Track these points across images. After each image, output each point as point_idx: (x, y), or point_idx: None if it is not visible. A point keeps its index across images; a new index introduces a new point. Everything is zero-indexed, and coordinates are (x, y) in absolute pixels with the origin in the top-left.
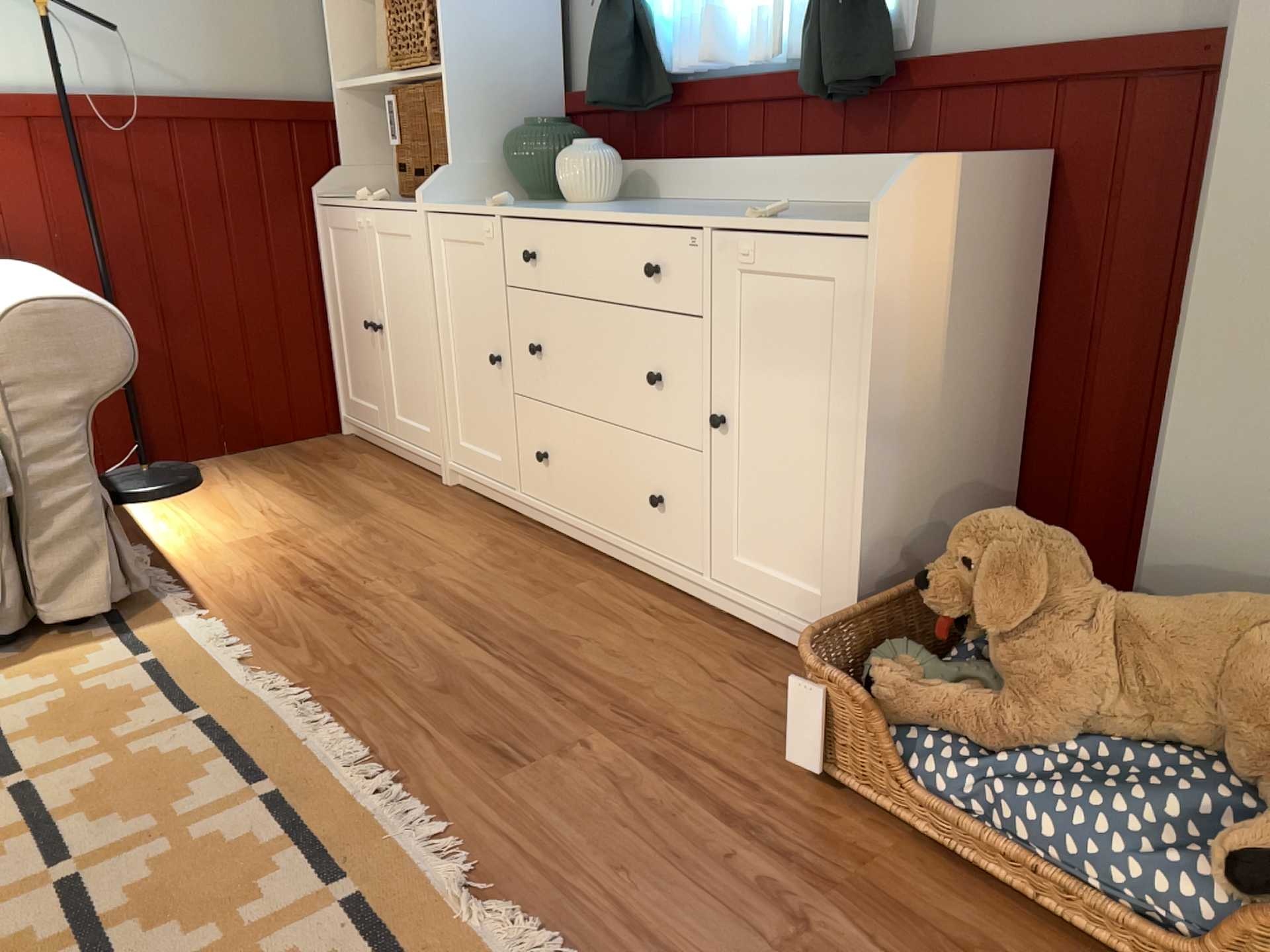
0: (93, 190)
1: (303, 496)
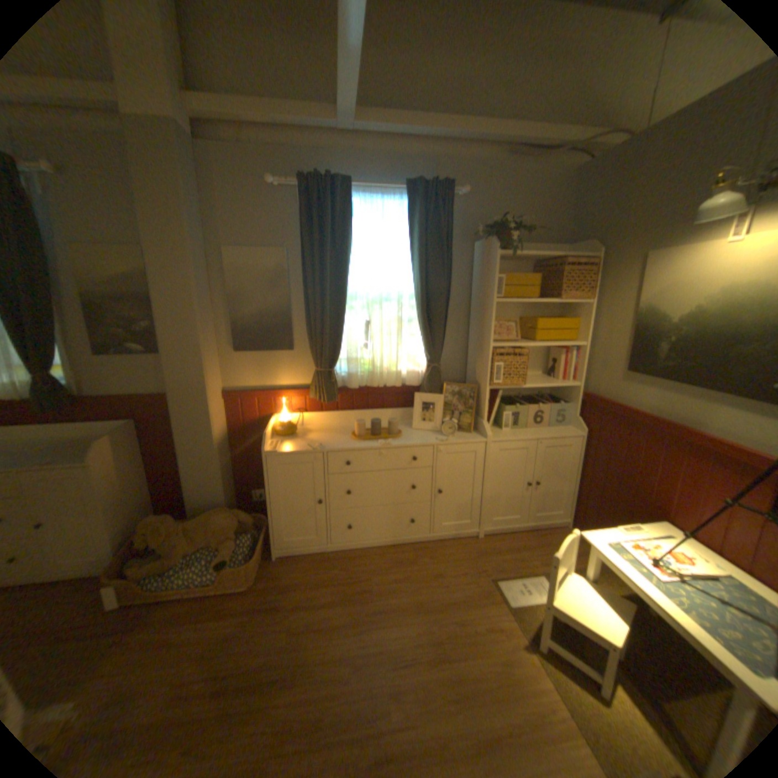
0: None
1: None
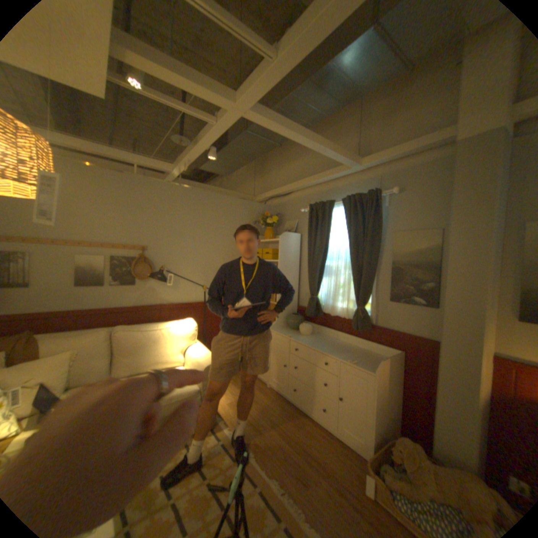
0: (203, 319)
1: (237, 389)
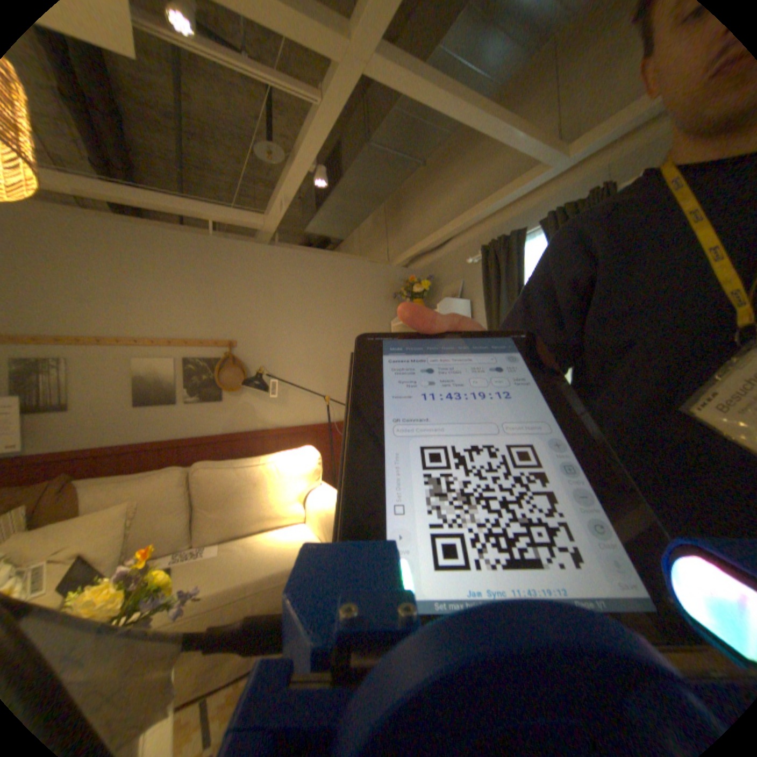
0: (329, 448)
1: None
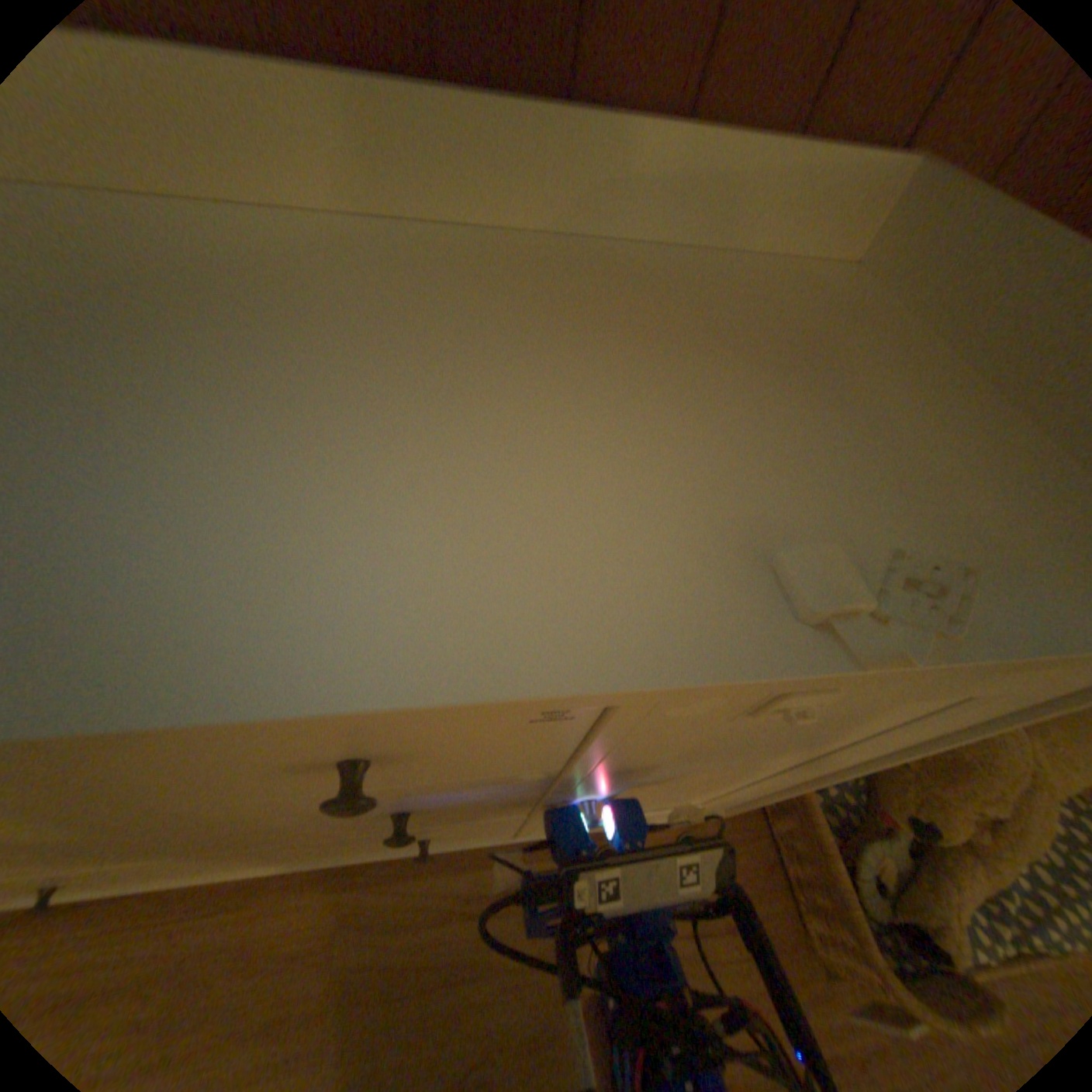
0: None
1: None
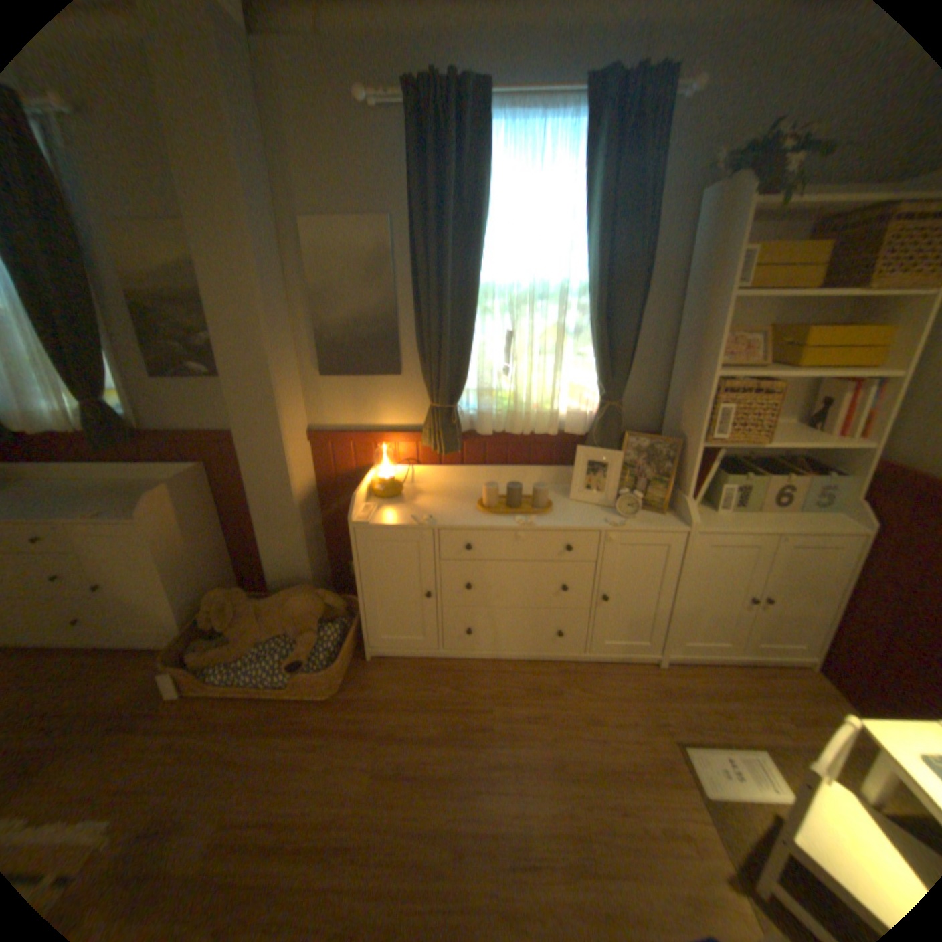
0: None
1: None
